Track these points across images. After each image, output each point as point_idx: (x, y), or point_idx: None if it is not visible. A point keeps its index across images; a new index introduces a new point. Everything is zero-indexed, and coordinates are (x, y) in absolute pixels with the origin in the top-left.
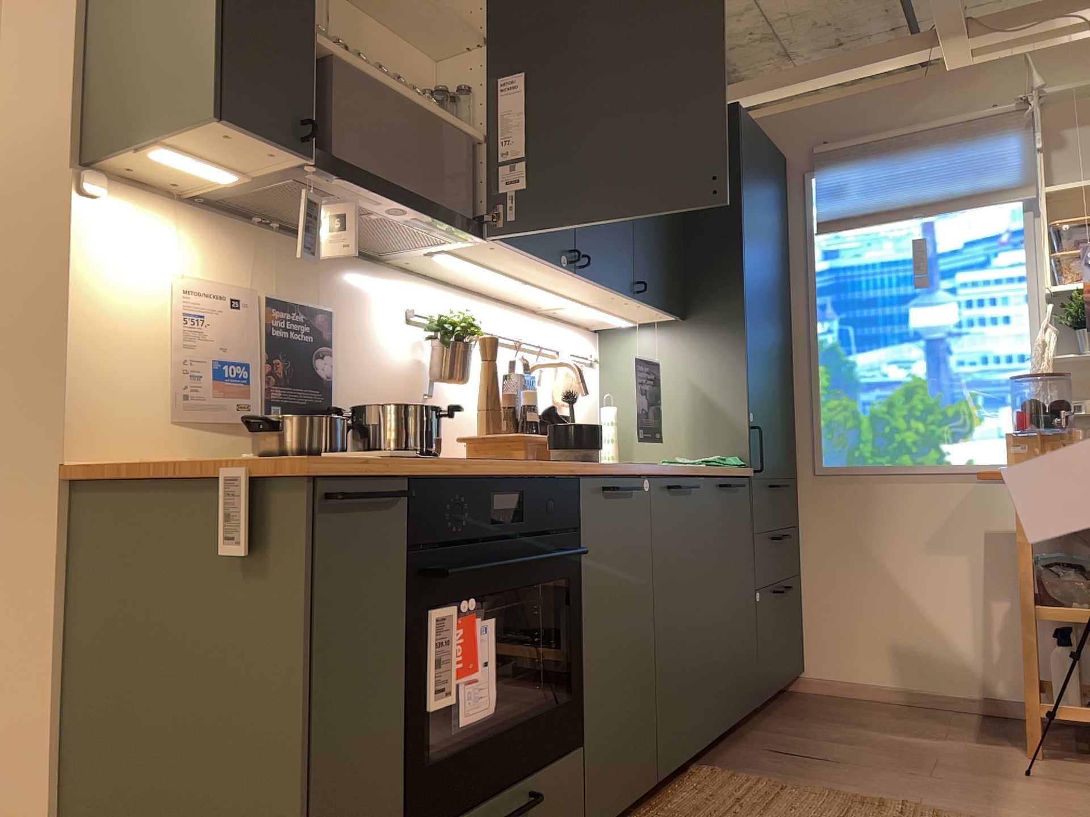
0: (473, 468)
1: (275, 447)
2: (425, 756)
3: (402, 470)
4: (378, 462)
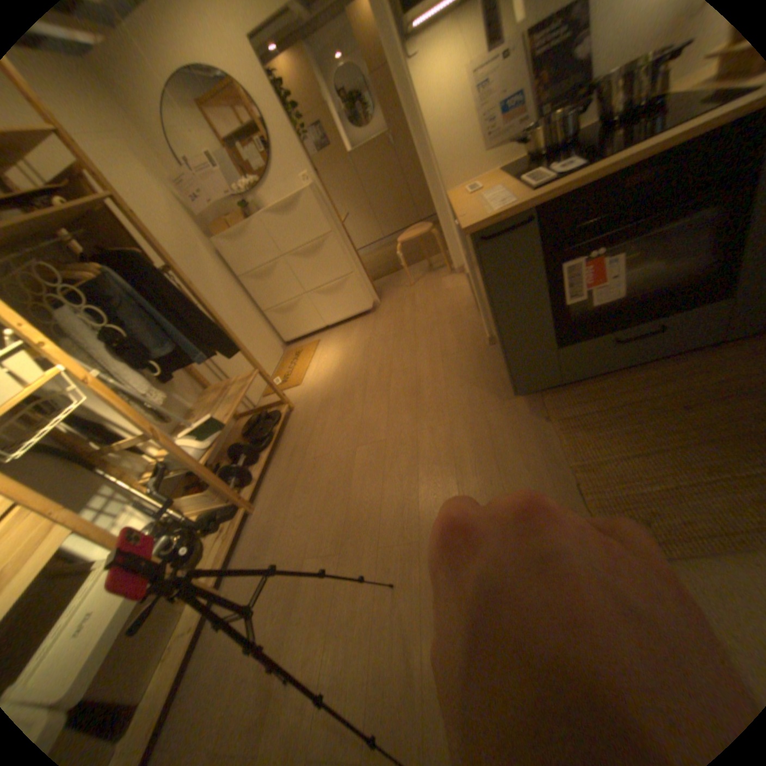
0: (606, 167)
1: (533, 147)
2: (580, 313)
3: (534, 201)
4: (518, 203)
